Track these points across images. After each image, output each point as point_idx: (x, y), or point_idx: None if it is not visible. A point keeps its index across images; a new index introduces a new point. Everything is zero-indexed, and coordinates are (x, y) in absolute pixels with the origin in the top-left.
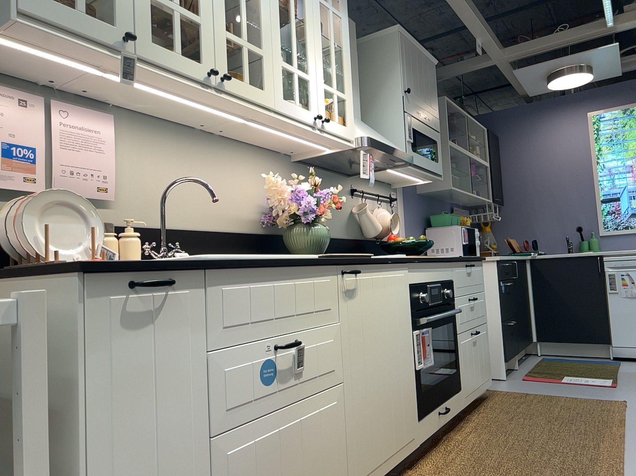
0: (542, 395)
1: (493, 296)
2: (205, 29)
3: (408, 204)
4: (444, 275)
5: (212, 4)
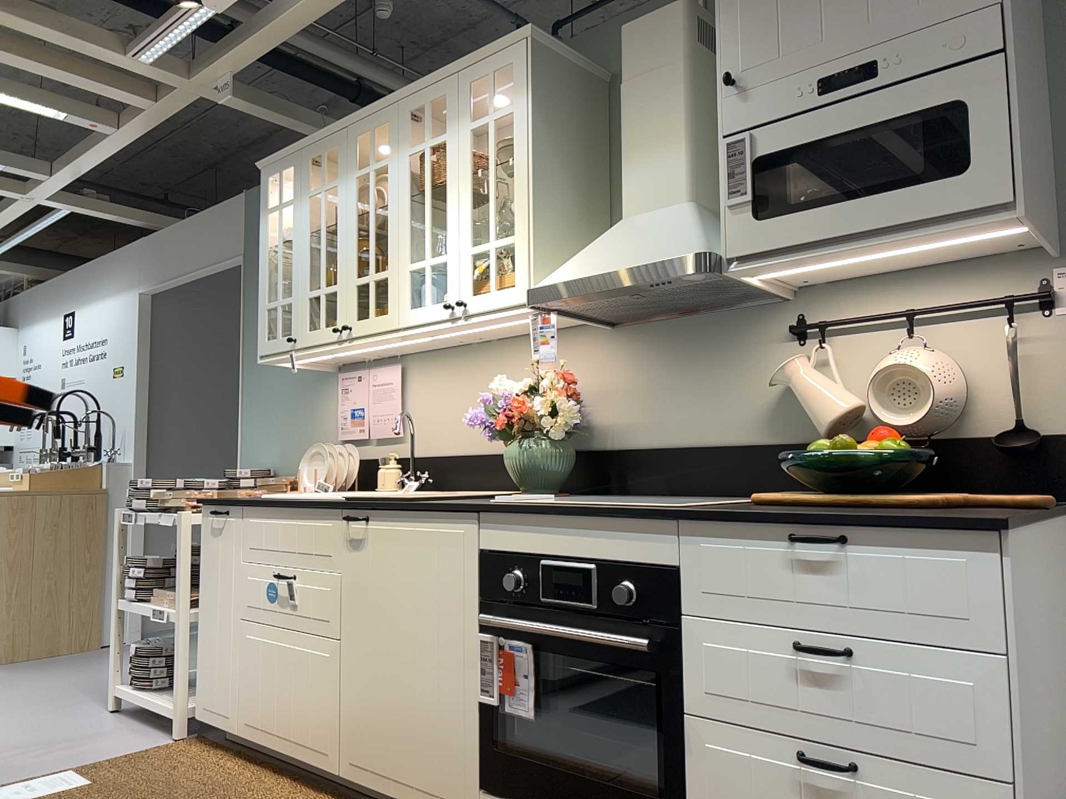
0: None
1: None
2: (339, 292)
3: None
4: (625, 549)
5: (345, 264)
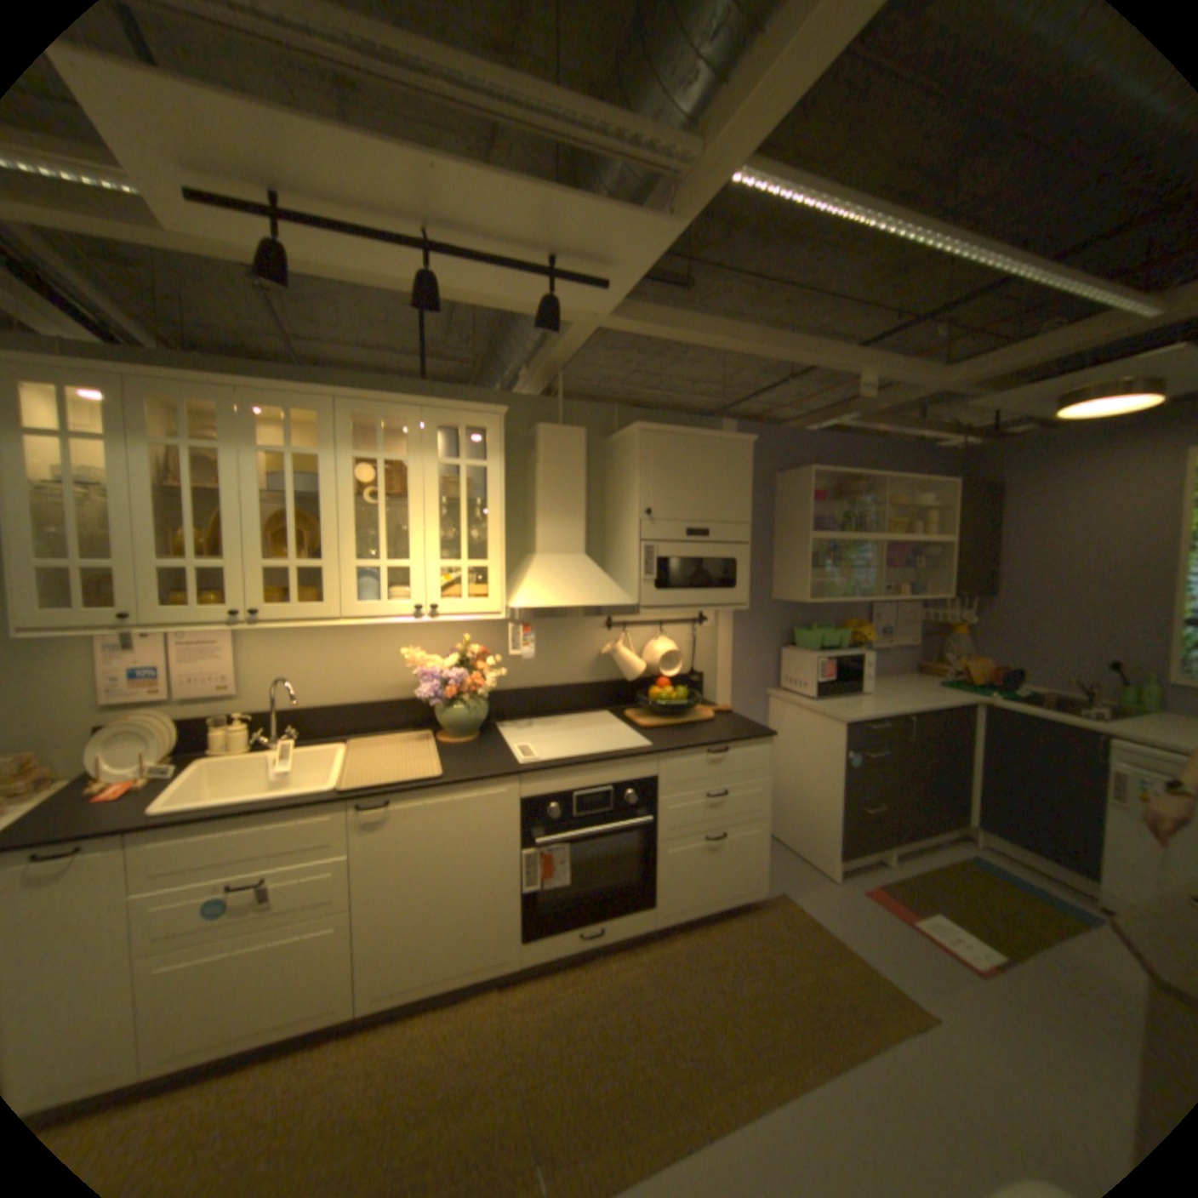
0: (833, 944)
1: (837, 770)
2: (232, 571)
3: (743, 619)
4: (629, 775)
5: (243, 542)
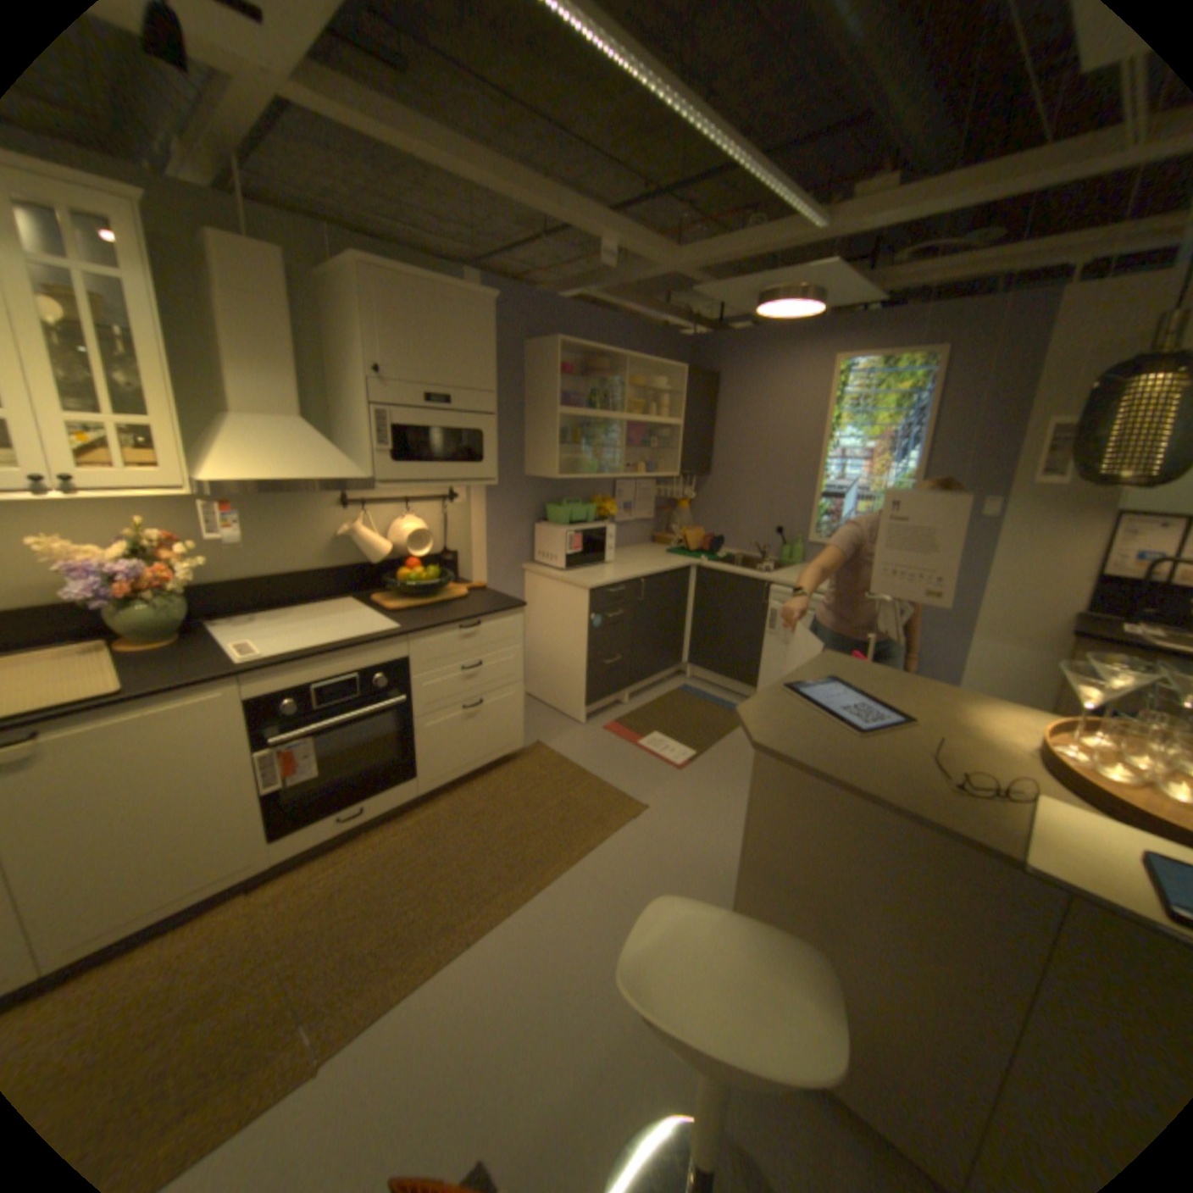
0: (575, 771)
1: (581, 630)
2: None
3: (497, 495)
4: (377, 658)
5: None
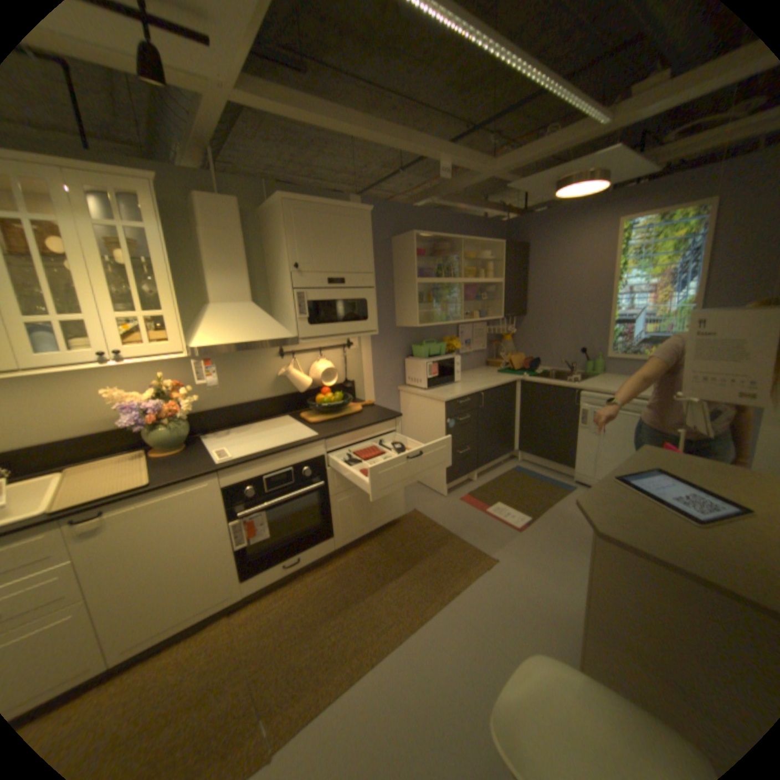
0: (441, 532)
1: (440, 431)
2: None
3: (377, 341)
4: (303, 457)
5: None
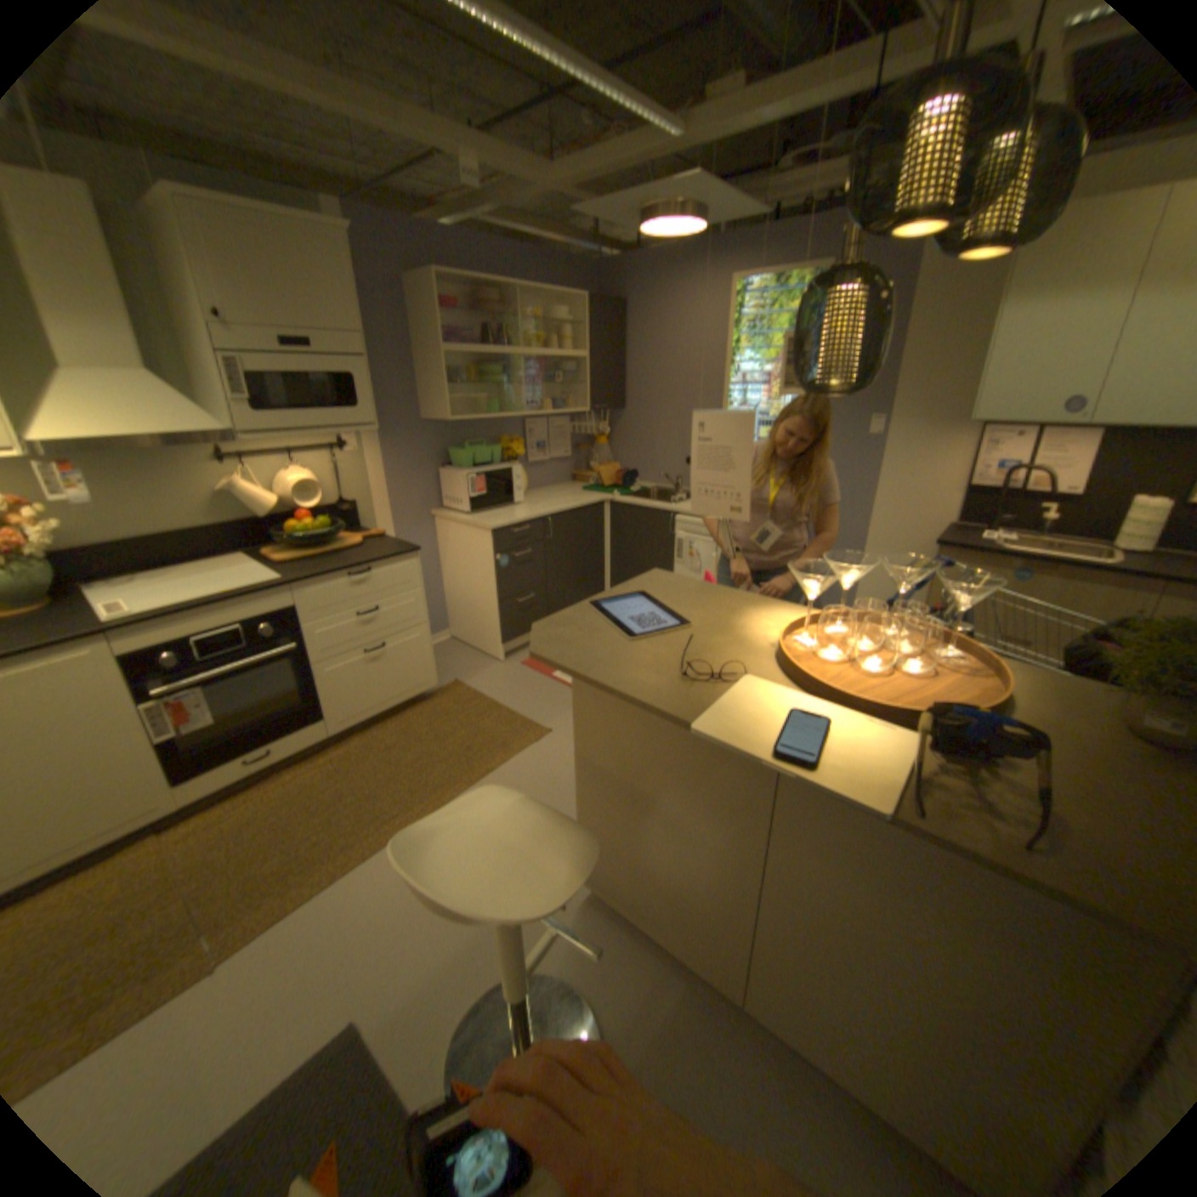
0: (487, 703)
1: (489, 571)
2: None
3: (391, 440)
4: (258, 608)
5: None
